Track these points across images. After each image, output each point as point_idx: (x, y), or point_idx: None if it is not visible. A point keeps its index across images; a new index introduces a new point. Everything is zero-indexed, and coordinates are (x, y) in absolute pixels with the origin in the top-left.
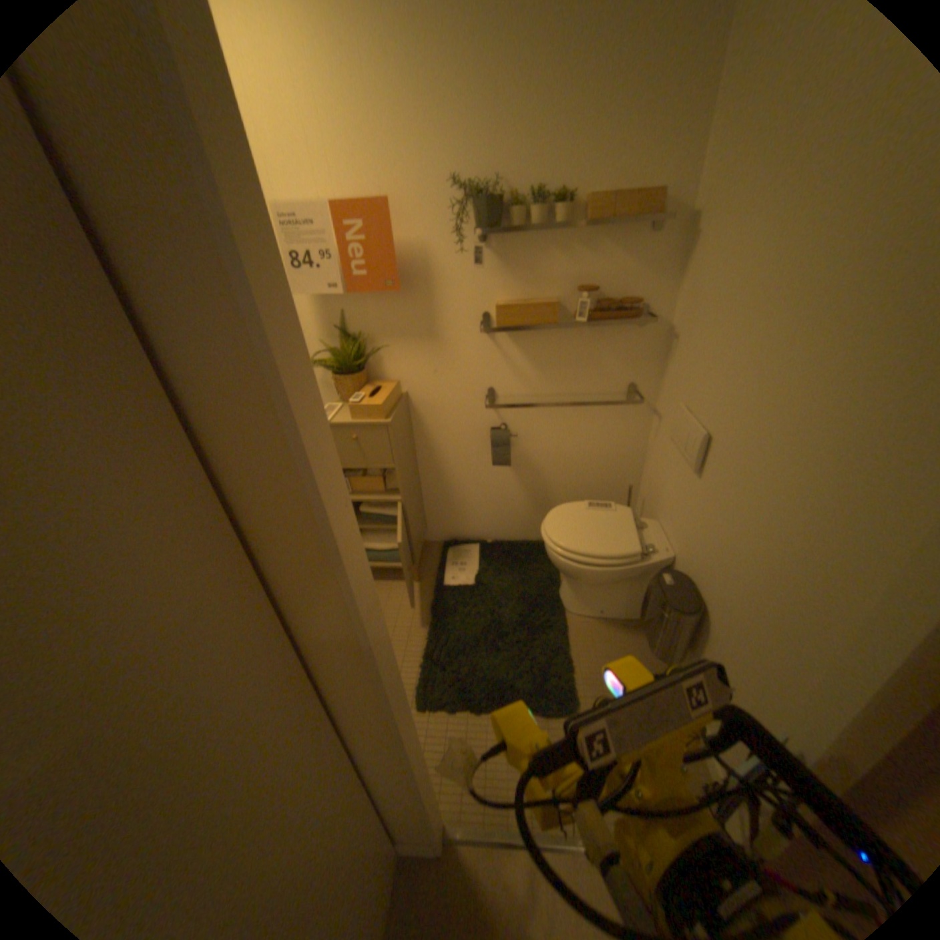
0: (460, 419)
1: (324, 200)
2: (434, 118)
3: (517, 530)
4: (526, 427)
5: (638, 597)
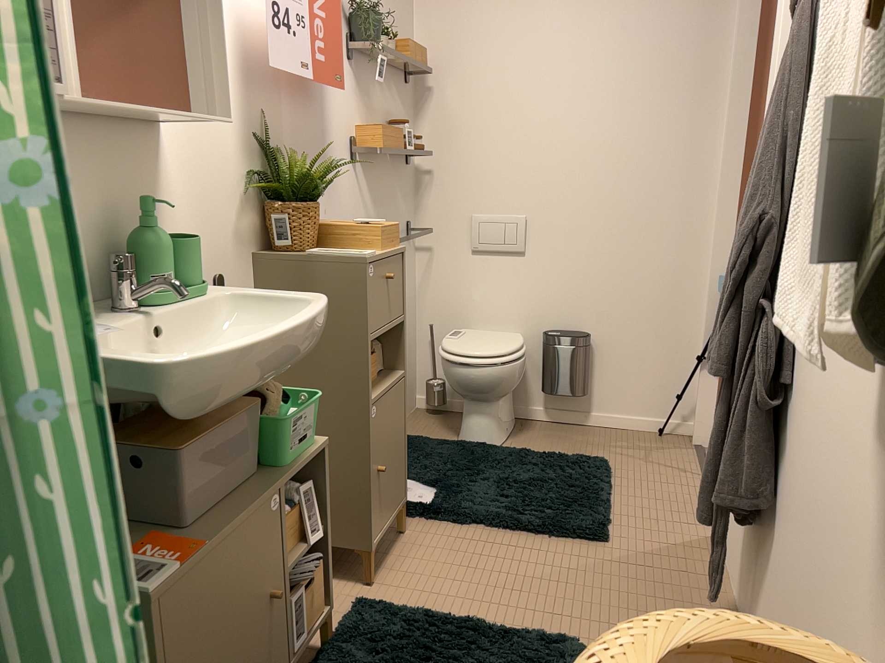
0: None
1: None
2: None
3: None
4: None
5: (512, 396)
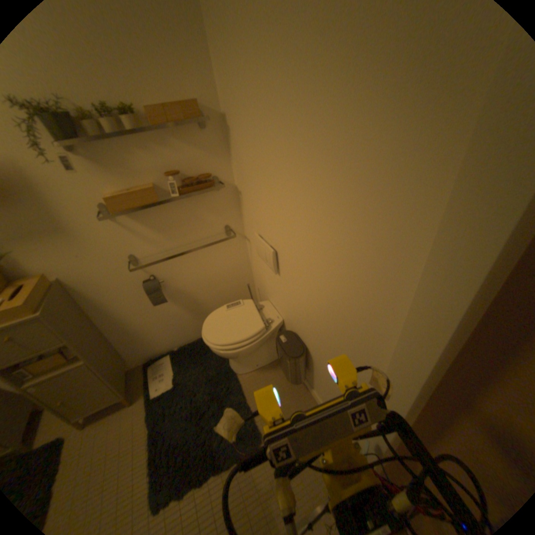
0: (114, 283)
1: None
2: None
3: (191, 335)
4: (168, 272)
5: (272, 348)
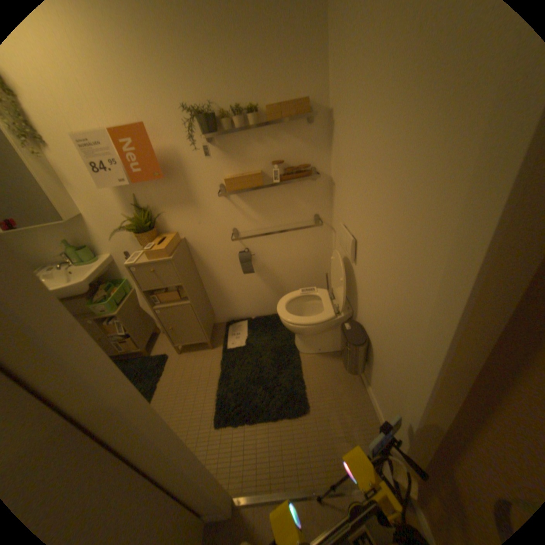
0: (220, 249)
1: (105, 127)
2: (162, 70)
3: (268, 309)
4: (260, 248)
5: (338, 337)
